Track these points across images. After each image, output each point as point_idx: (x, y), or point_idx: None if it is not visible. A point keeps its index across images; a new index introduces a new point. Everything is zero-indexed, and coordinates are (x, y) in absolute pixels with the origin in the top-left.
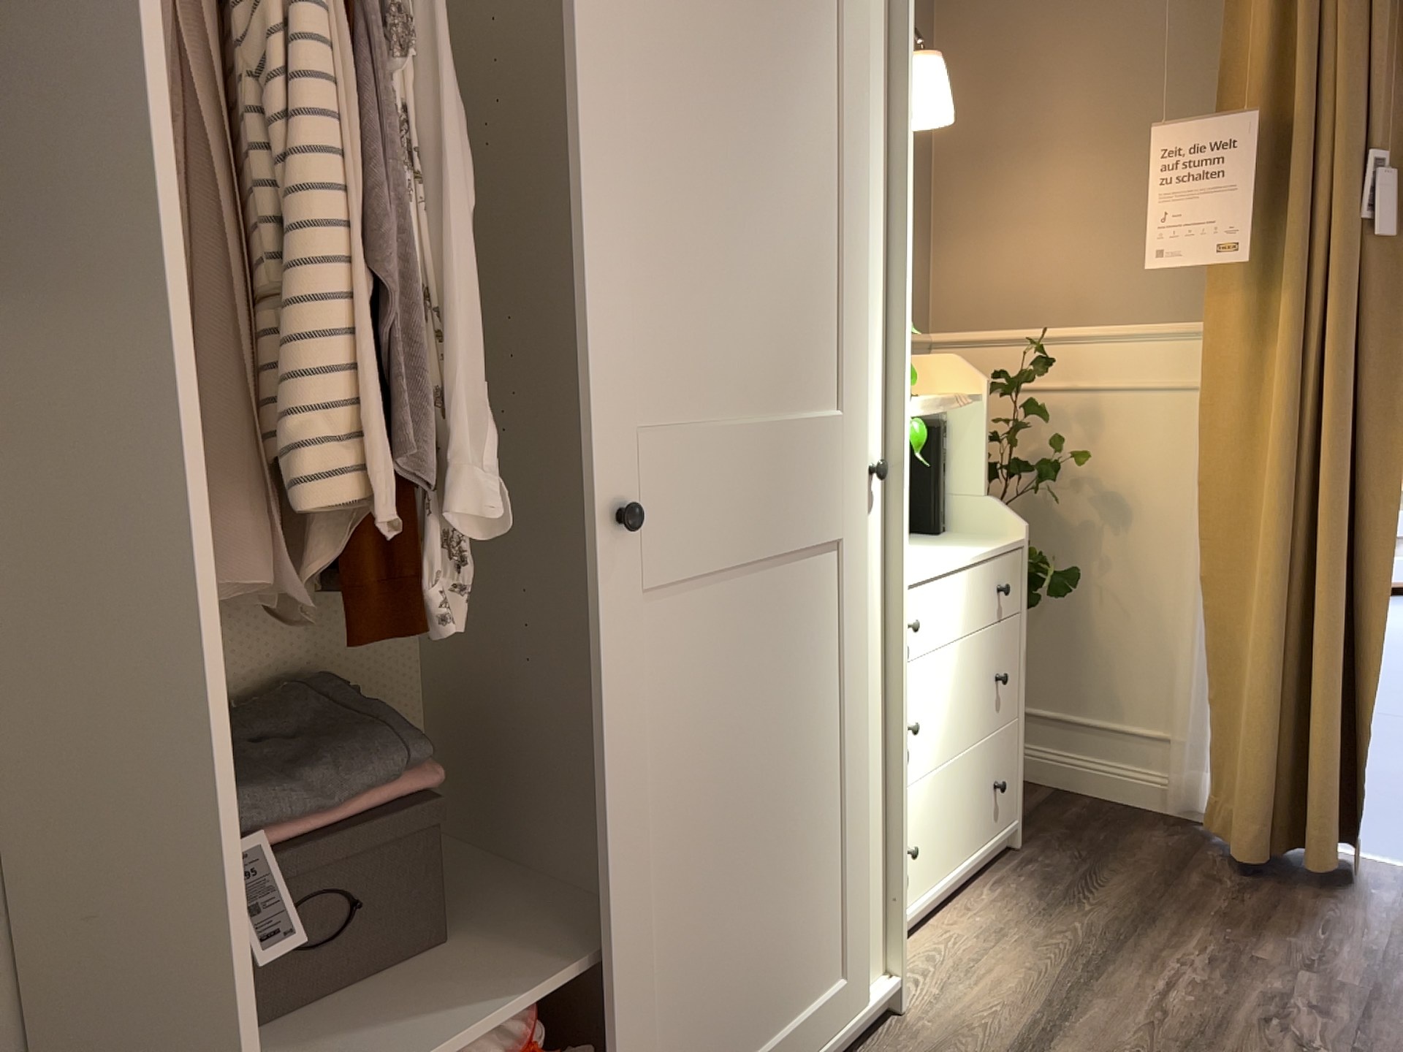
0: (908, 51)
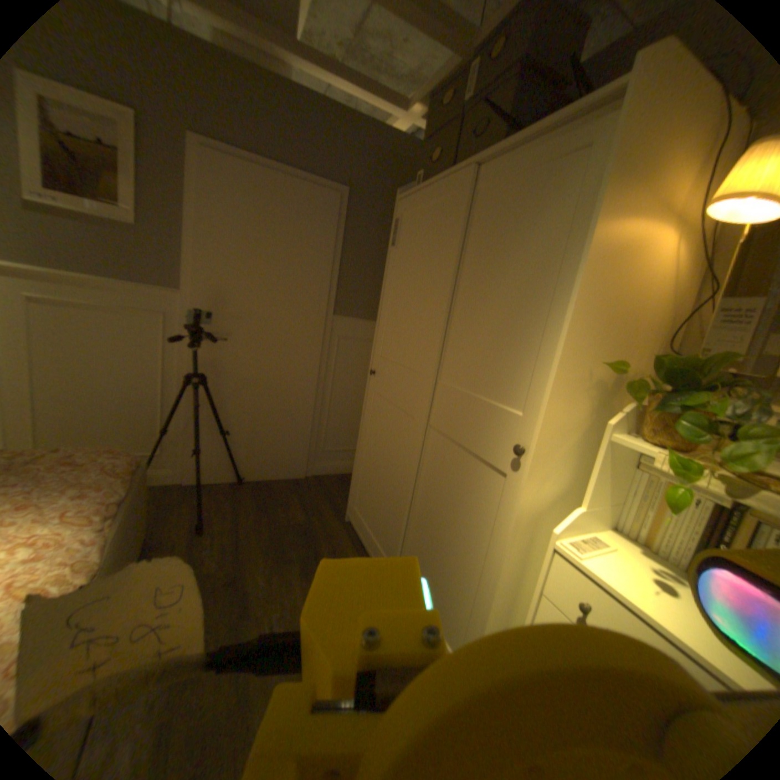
0: (601, 205)
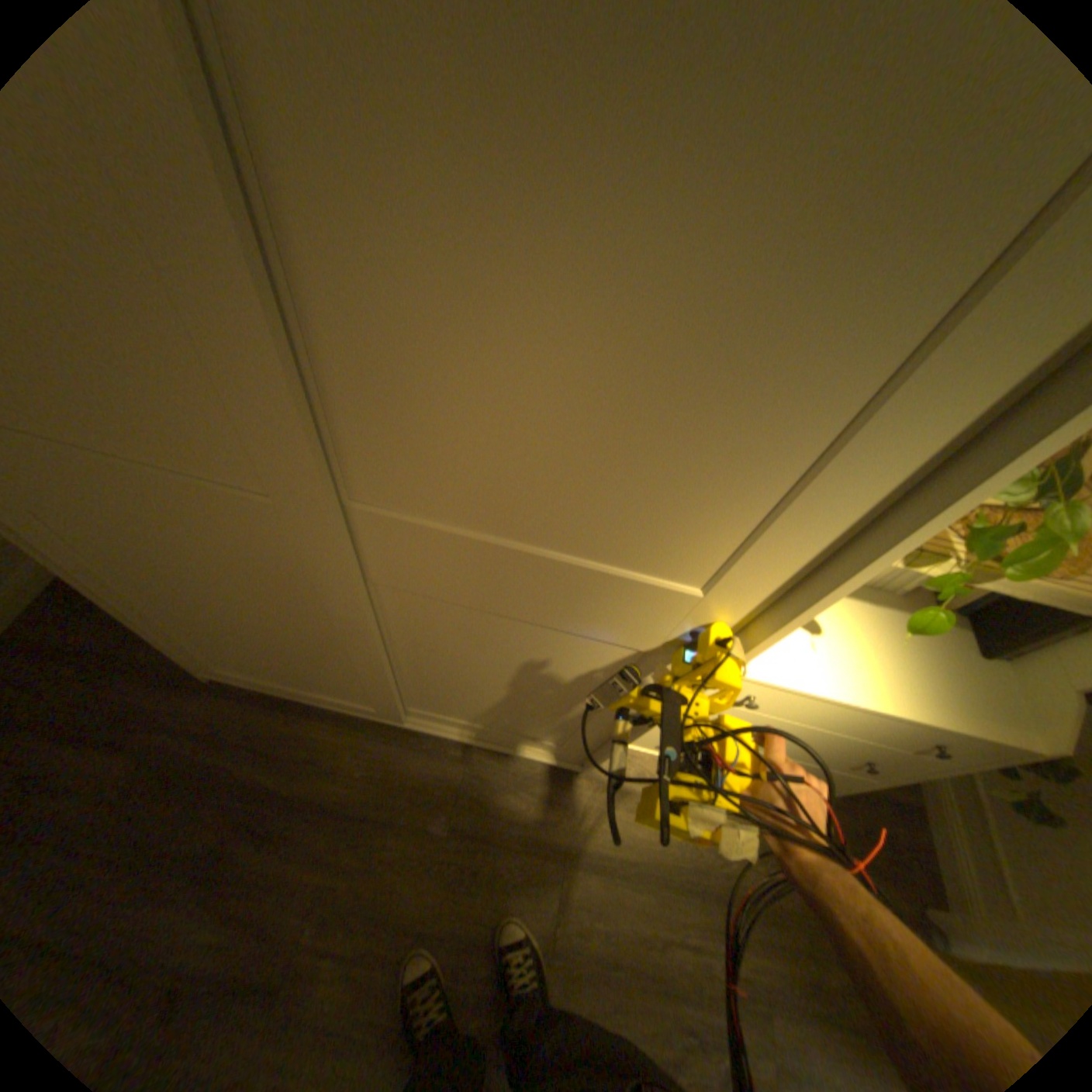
0: None
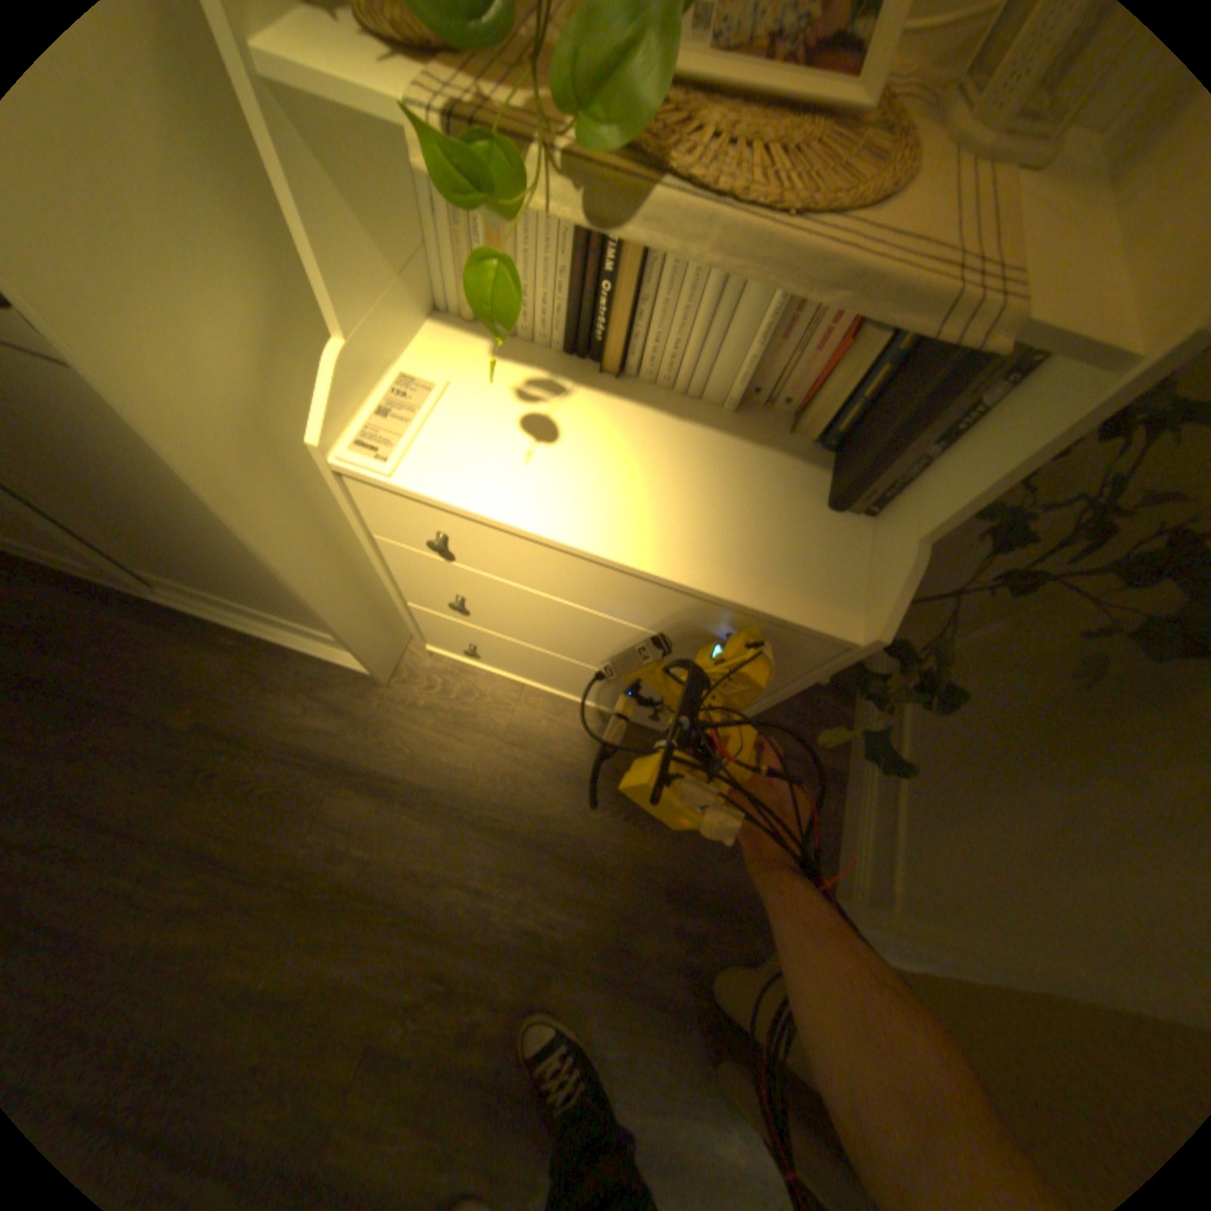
0: None
